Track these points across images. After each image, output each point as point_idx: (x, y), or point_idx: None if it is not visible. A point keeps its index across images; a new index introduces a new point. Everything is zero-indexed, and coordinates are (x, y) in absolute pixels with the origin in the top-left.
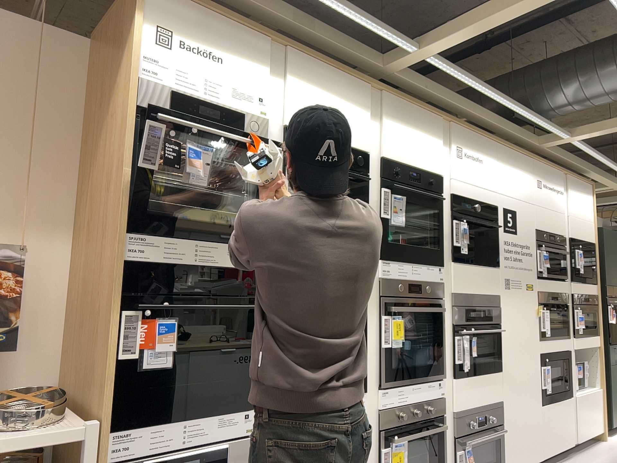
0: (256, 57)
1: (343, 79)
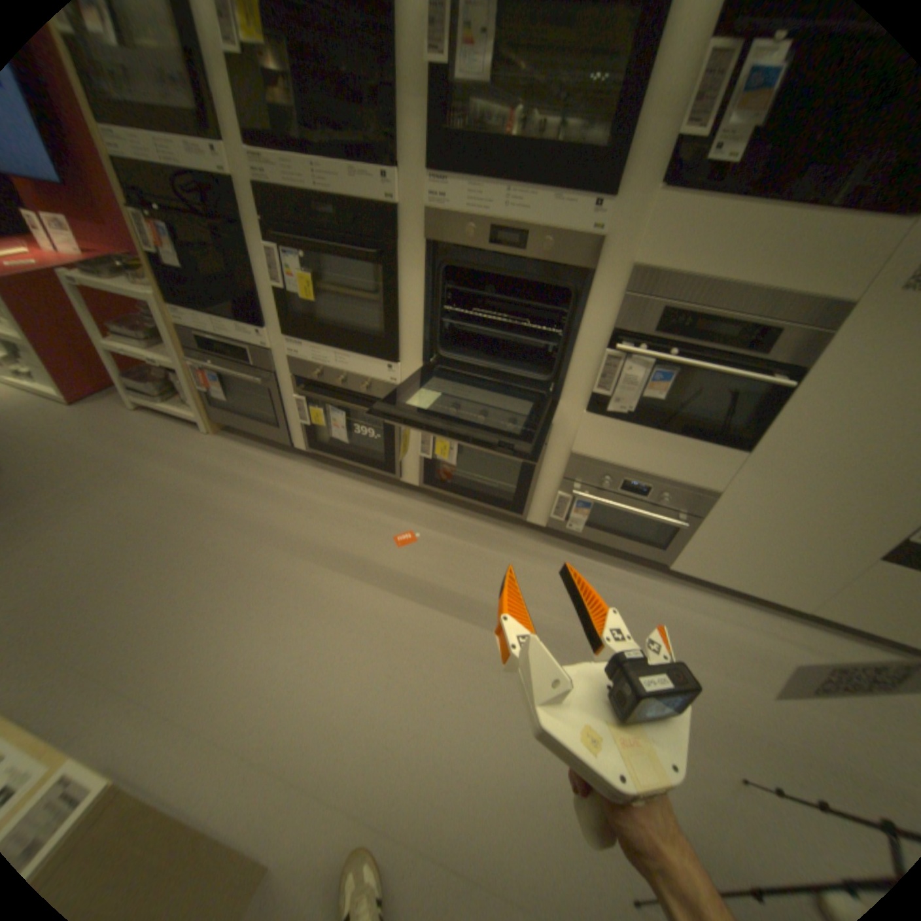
0: None
1: None
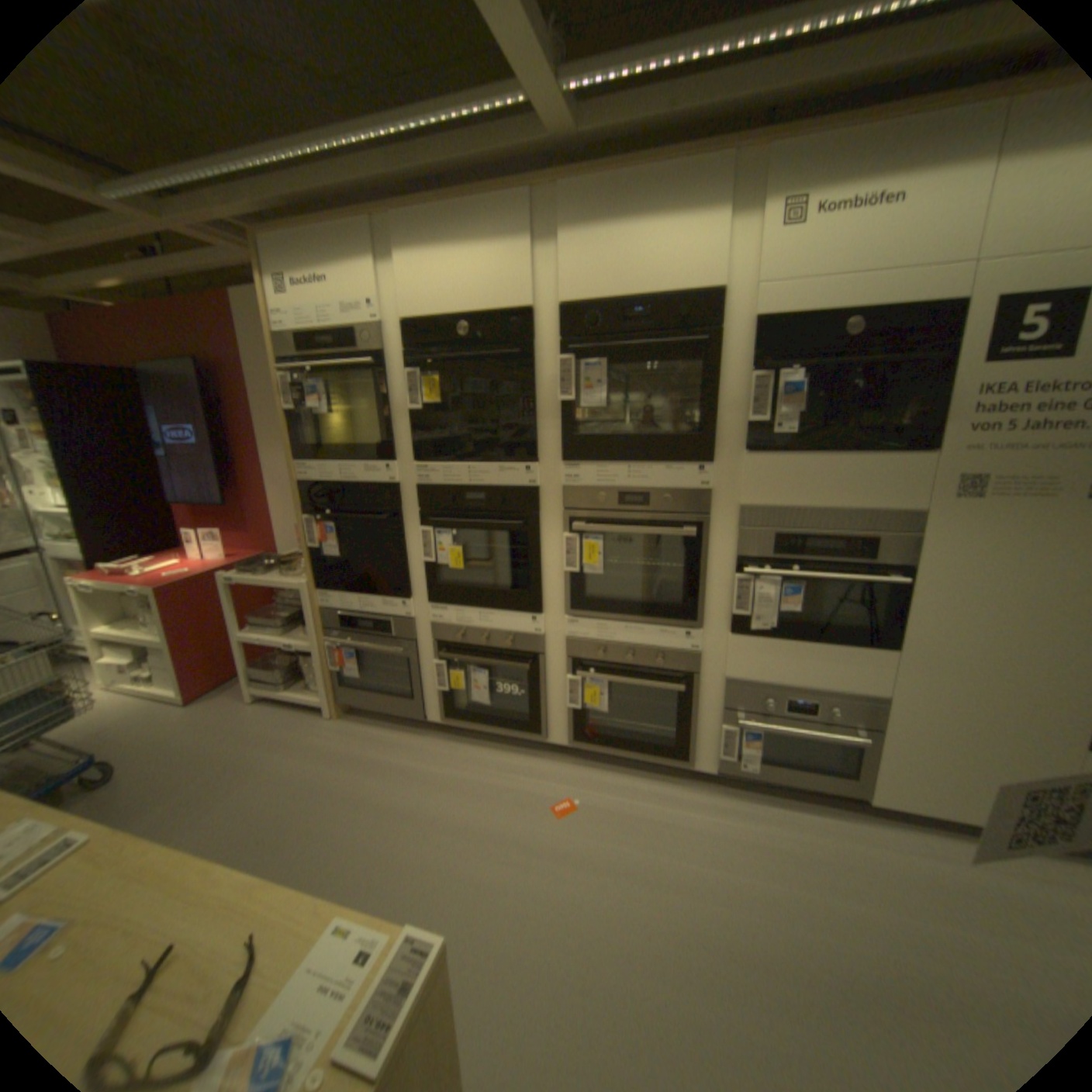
0: (348, 245)
1: (472, 196)
